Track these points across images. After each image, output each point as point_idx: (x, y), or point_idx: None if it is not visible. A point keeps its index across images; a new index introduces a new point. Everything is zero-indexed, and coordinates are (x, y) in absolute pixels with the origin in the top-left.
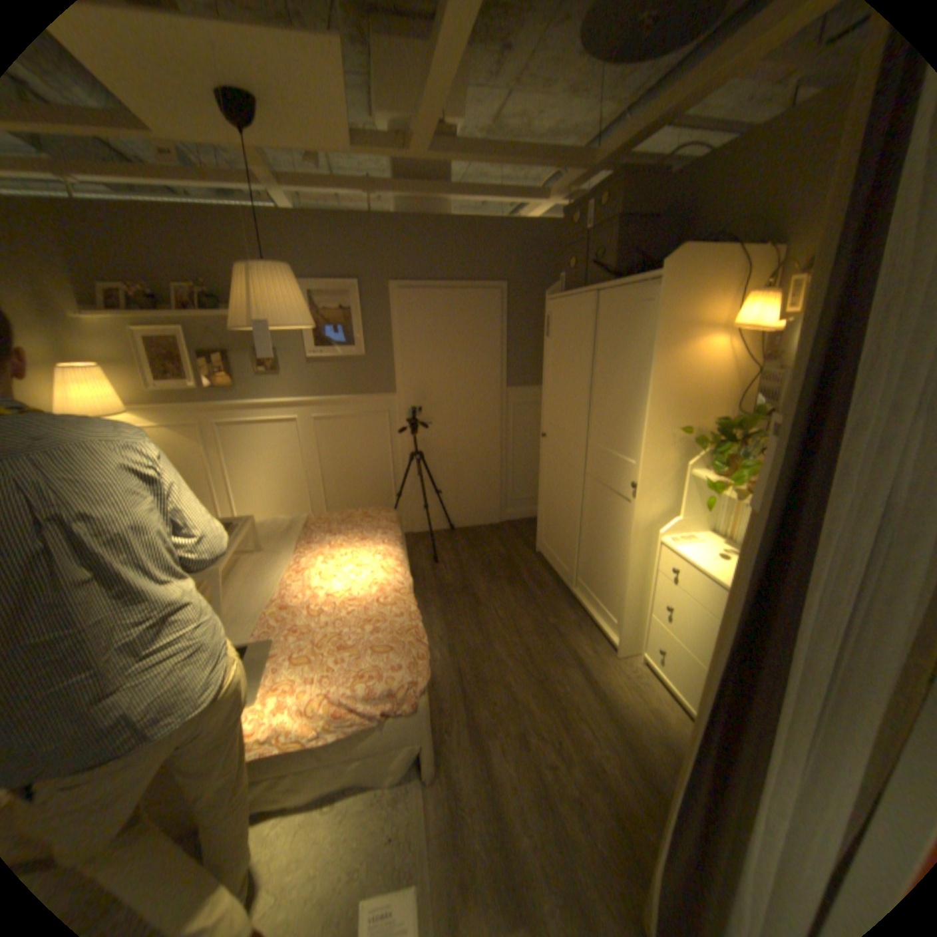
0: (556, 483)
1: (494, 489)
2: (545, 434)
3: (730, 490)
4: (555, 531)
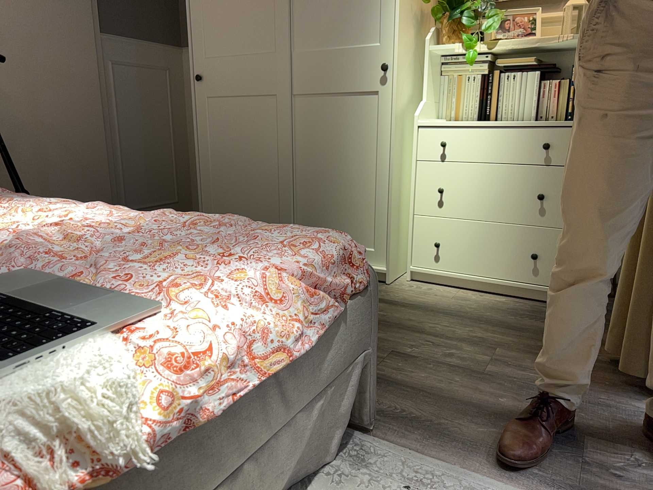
0: (235, 134)
1: (105, 192)
2: (202, 75)
3: (480, 43)
4: (243, 200)
